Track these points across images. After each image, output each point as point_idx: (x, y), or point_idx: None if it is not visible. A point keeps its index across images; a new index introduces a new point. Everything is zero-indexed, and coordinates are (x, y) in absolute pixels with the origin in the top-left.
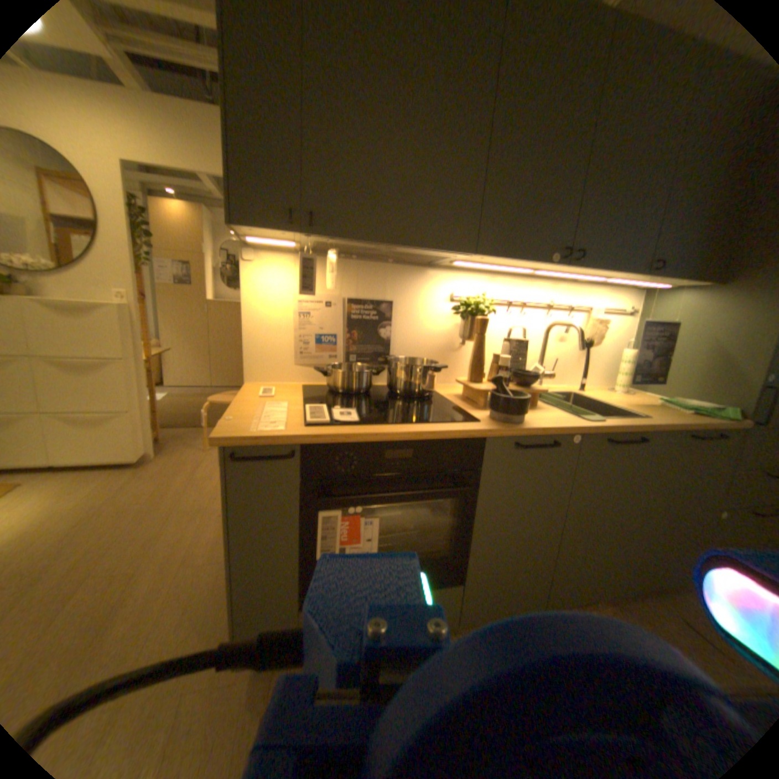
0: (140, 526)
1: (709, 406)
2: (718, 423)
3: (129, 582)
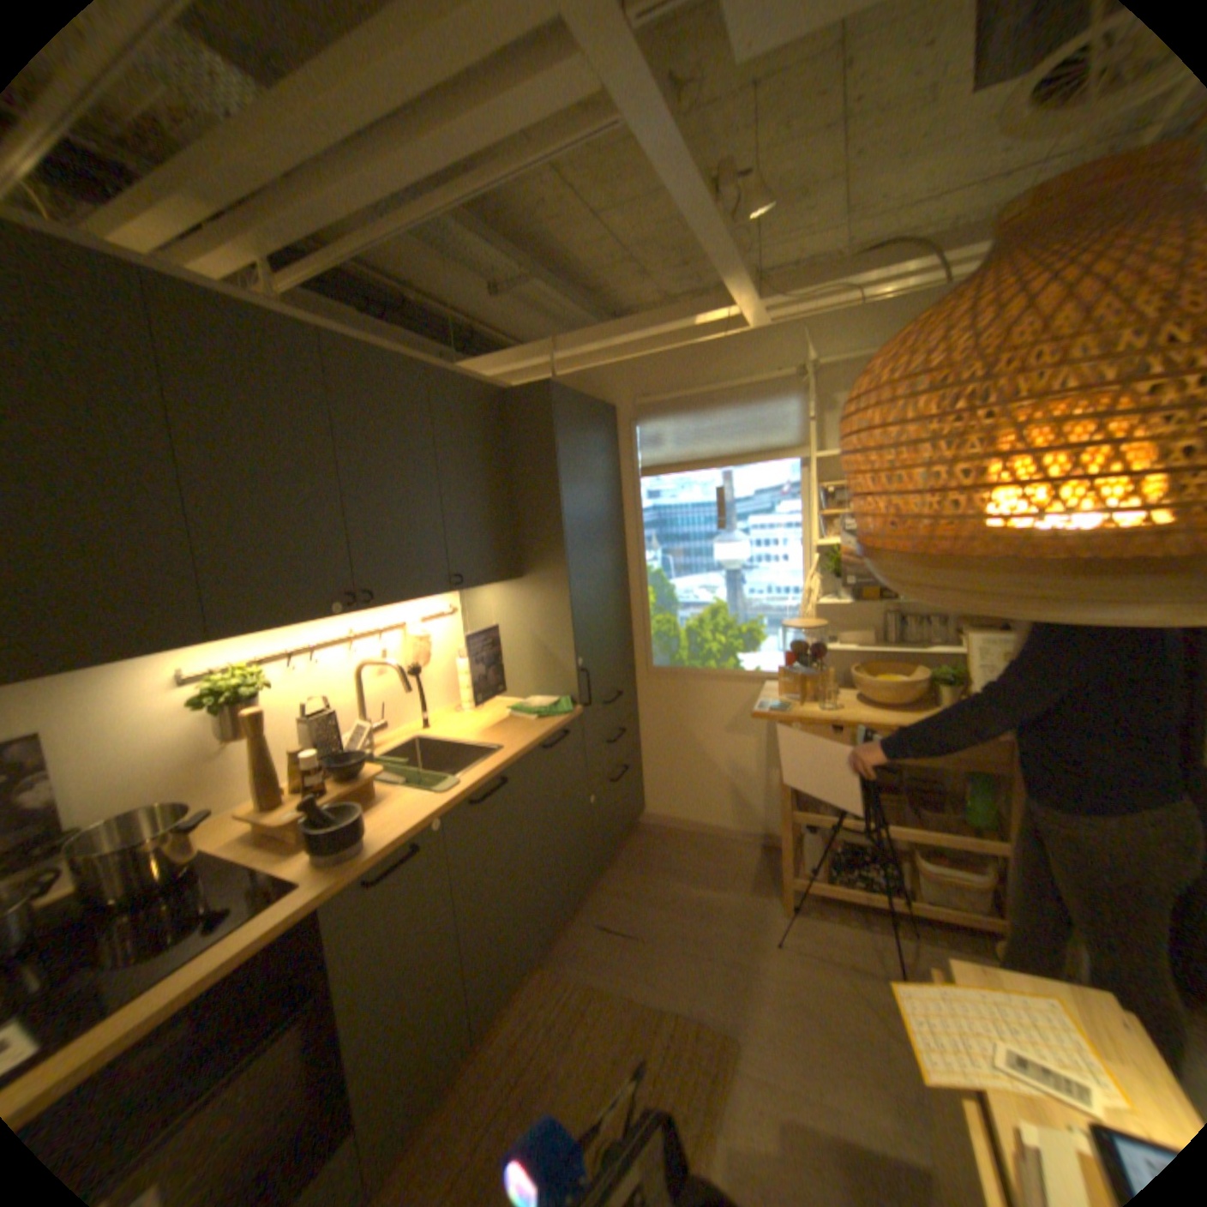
0: None
1: (547, 705)
2: (558, 723)
3: None
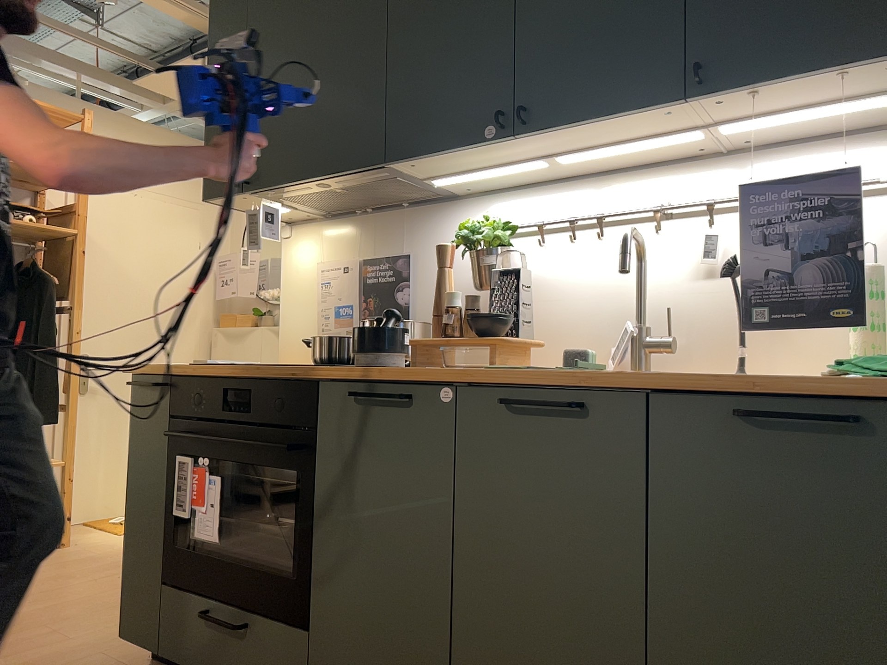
0: None
1: None
2: (850, 387)
3: None
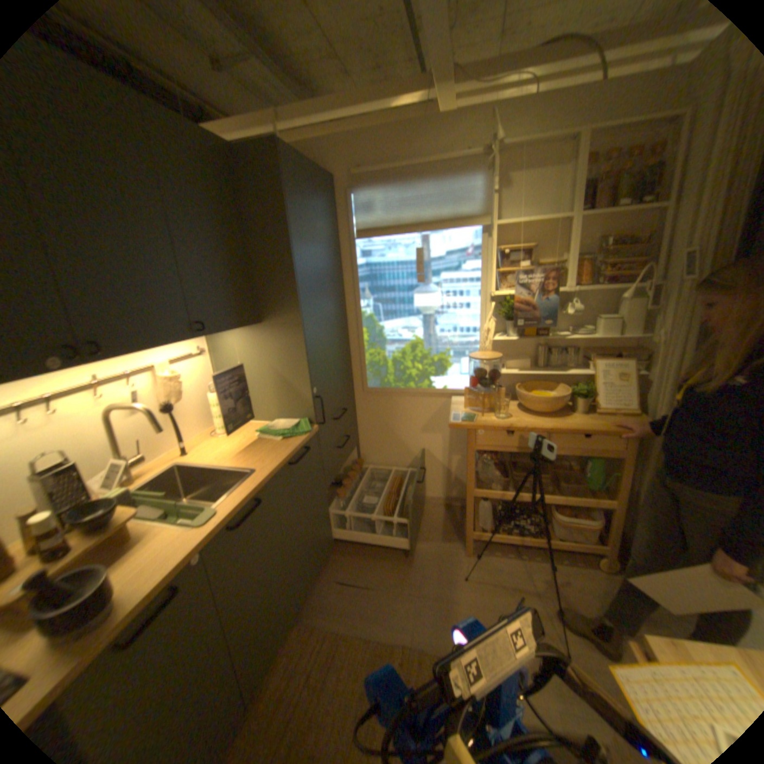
0: None
1: (290, 426)
2: (300, 441)
3: None
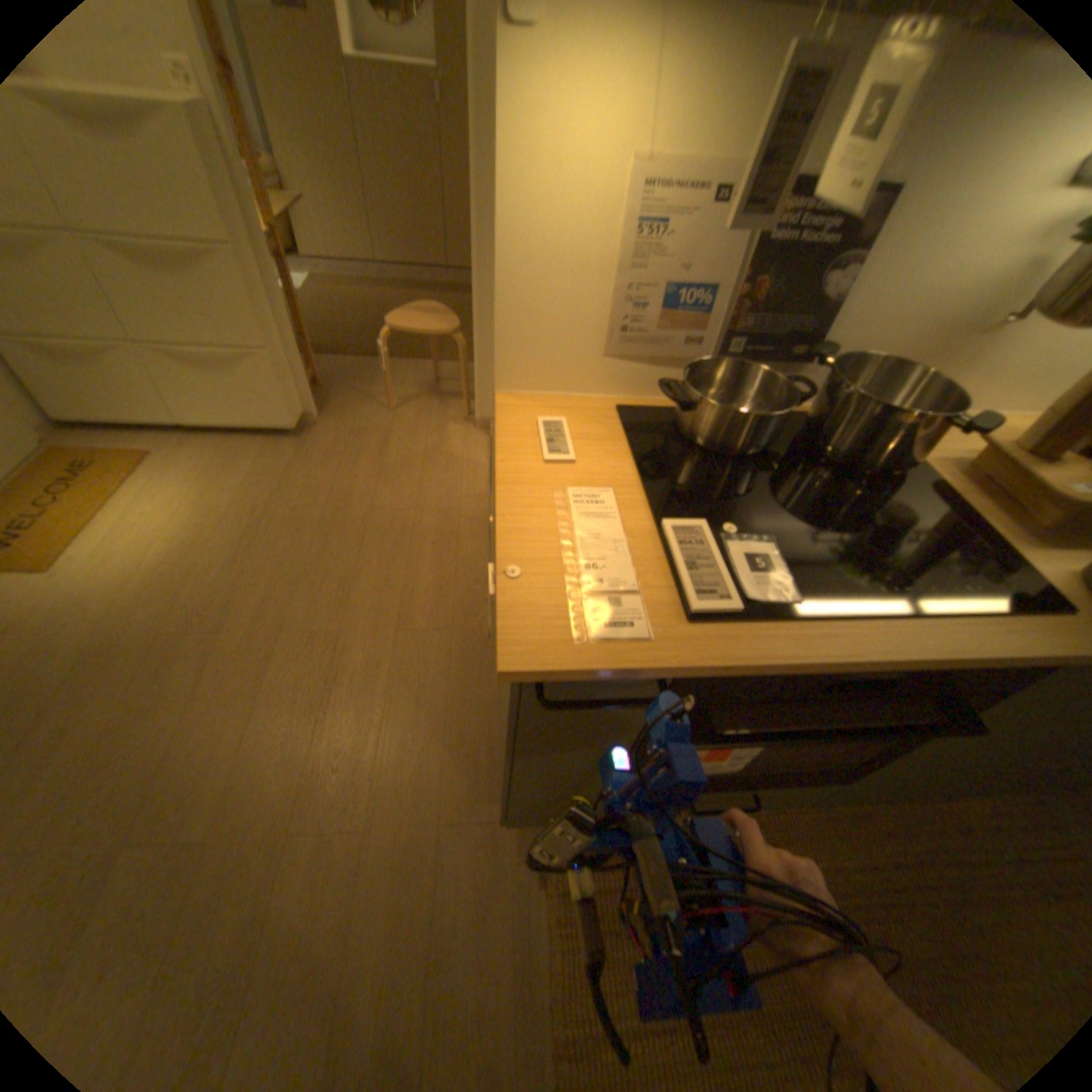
0: (330, 551)
1: None
2: None
3: (337, 647)
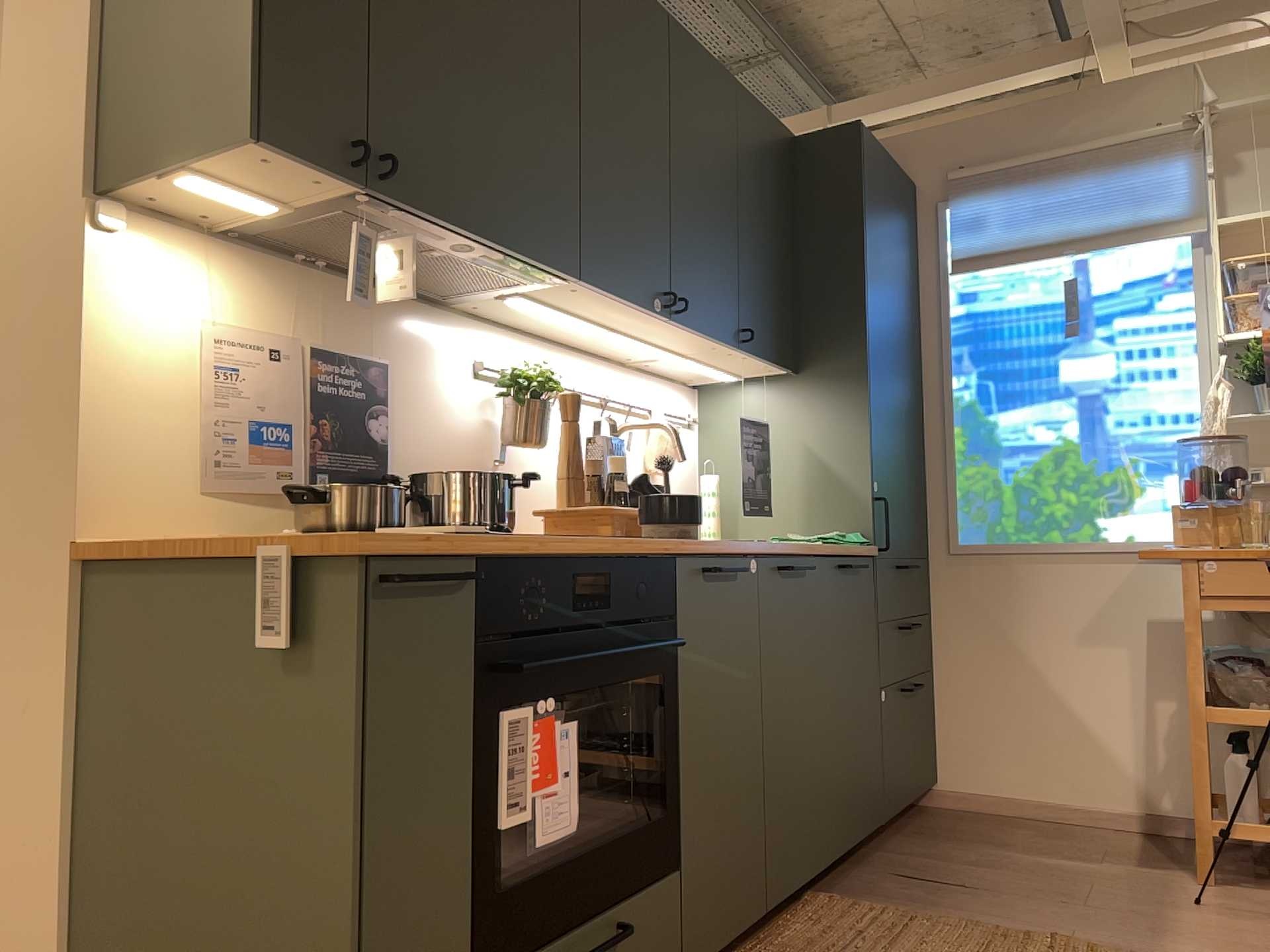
0: None
1: (834, 534)
2: (855, 550)
3: None
